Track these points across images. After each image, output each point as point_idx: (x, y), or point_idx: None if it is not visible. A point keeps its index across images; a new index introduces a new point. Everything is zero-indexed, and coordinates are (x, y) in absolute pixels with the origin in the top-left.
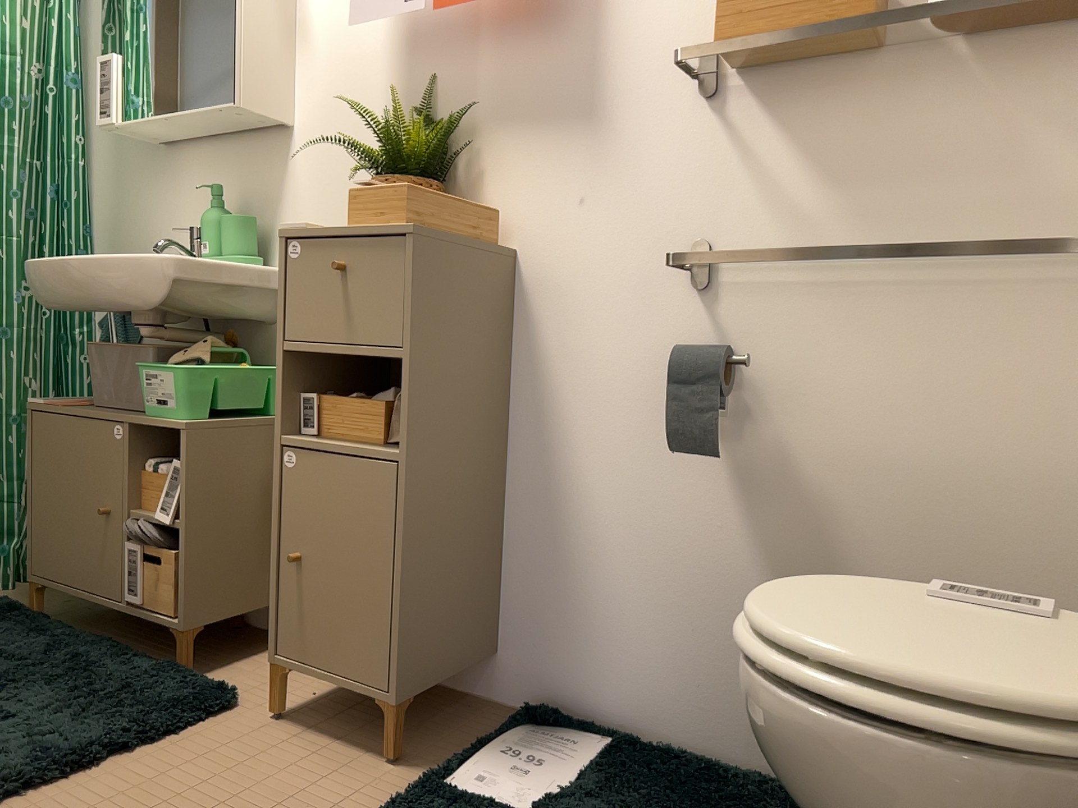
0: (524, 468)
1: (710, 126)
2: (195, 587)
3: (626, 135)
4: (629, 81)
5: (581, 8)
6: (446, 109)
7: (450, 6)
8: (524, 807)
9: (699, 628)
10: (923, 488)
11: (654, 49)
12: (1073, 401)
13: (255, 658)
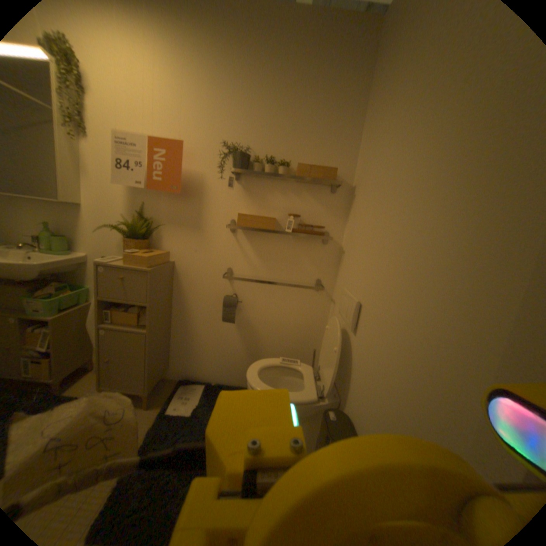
0: (178, 320)
1: (234, 238)
2: (57, 371)
3: (211, 234)
4: (212, 219)
5: (197, 194)
6: (148, 211)
7: (153, 186)
8: (189, 416)
9: (227, 358)
10: (279, 327)
11: (220, 213)
12: (307, 311)
13: (80, 383)
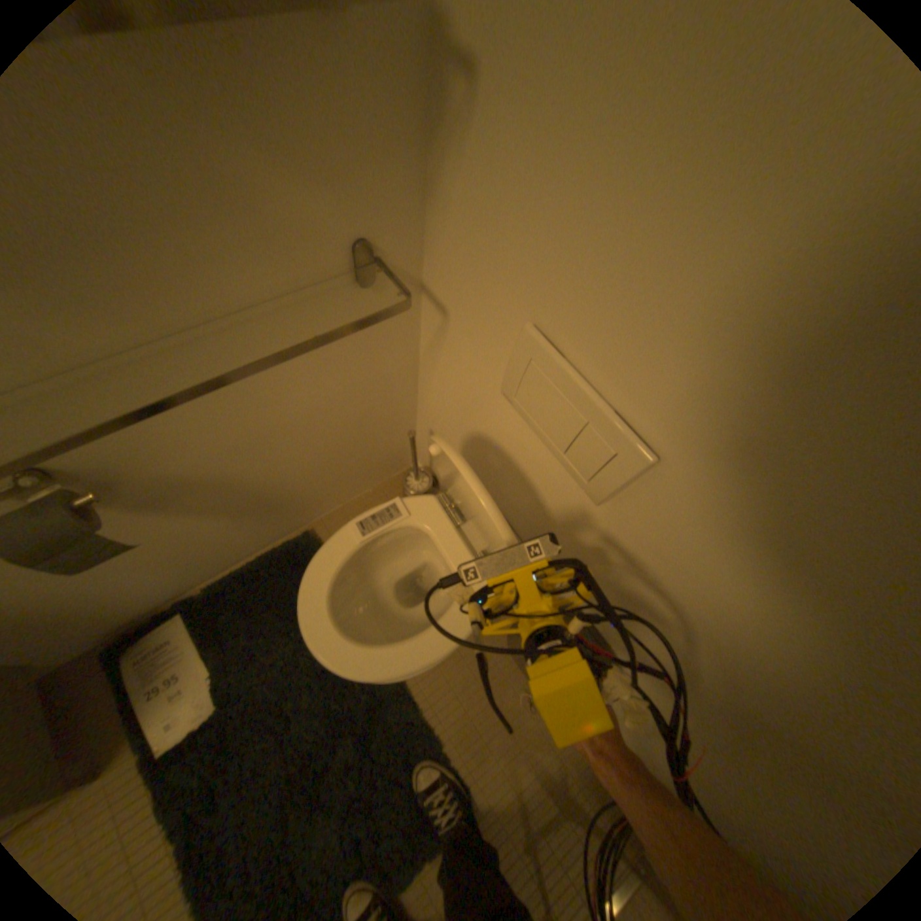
0: None
1: None
2: None
3: None
4: None
5: None
6: None
7: None
8: (210, 712)
9: (183, 556)
10: (281, 436)
11: None
12: (349, 358)
13: None
